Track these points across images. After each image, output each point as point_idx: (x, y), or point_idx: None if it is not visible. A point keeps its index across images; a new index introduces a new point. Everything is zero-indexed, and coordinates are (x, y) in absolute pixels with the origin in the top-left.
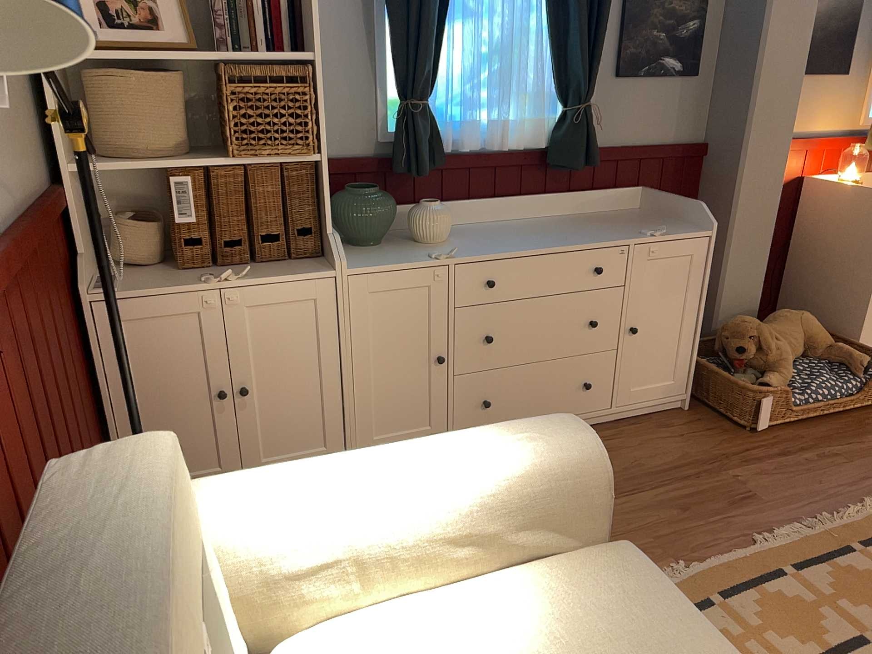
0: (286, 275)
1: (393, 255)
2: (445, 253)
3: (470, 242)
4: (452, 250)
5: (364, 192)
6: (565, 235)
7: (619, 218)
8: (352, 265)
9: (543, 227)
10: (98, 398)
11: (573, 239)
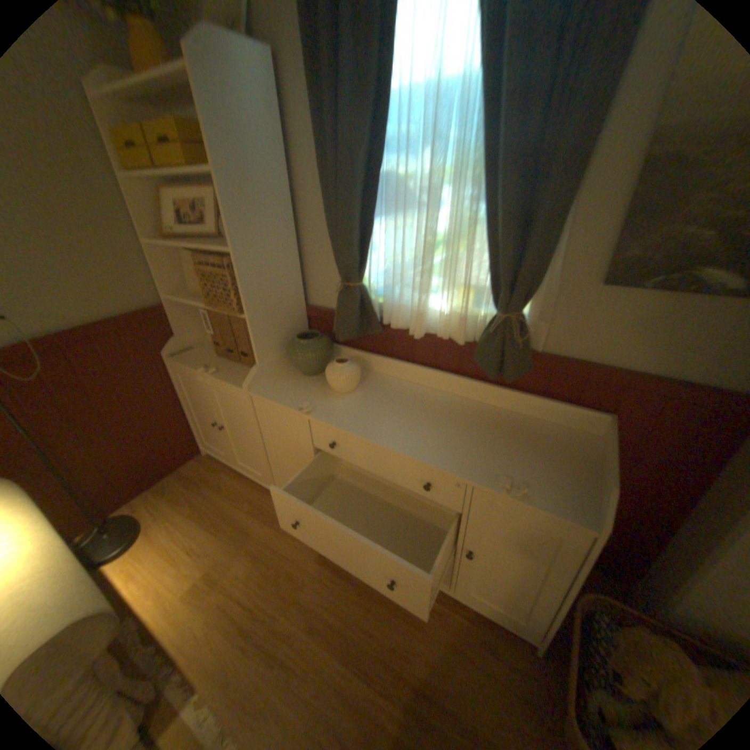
0: (230, 380)
1: (293, 392)
2: (313, 407)
3: (355, 404)
4: (313, 408)
5: (299, 341)
6: (429, 437)
7: (538, 442)
8: (260, 389)
9: (443, 414)
10: (179, 400)
11: (424, 445)
